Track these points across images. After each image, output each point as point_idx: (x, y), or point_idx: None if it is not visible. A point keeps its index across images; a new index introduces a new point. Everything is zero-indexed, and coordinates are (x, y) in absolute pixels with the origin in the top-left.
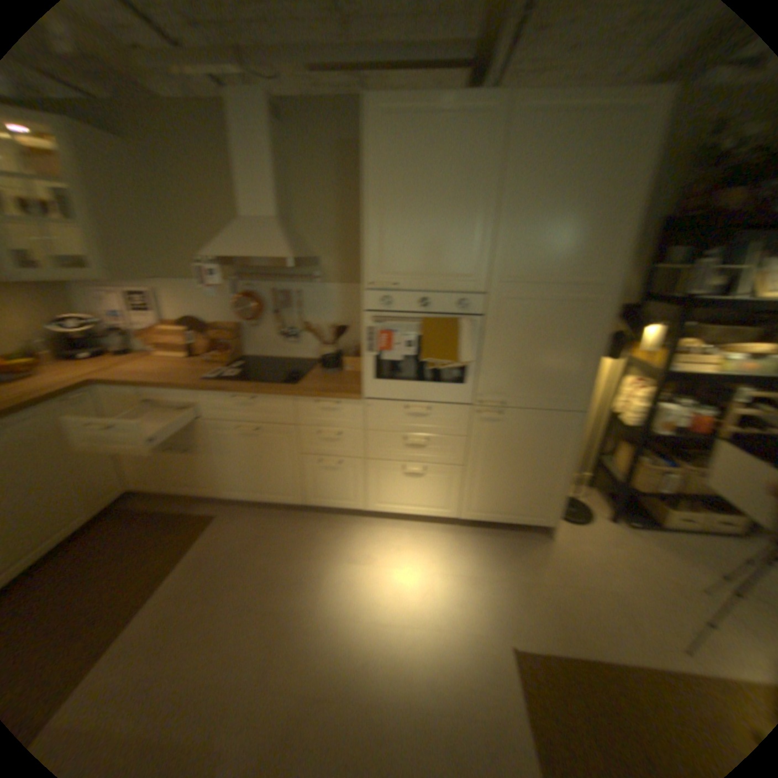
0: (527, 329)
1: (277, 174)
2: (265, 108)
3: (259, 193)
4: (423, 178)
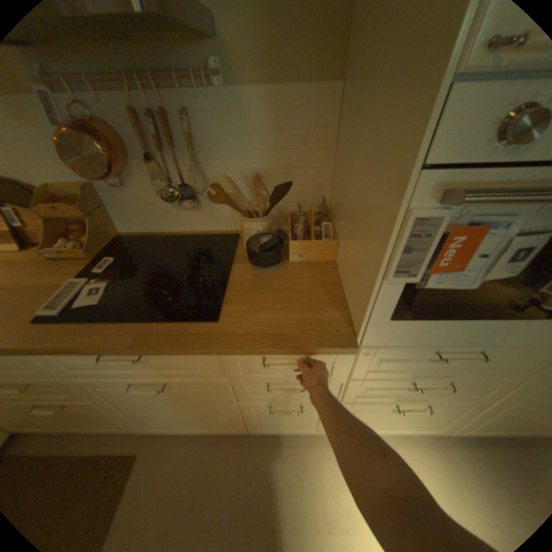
0: None
1: None
2: None
3: None
4: None
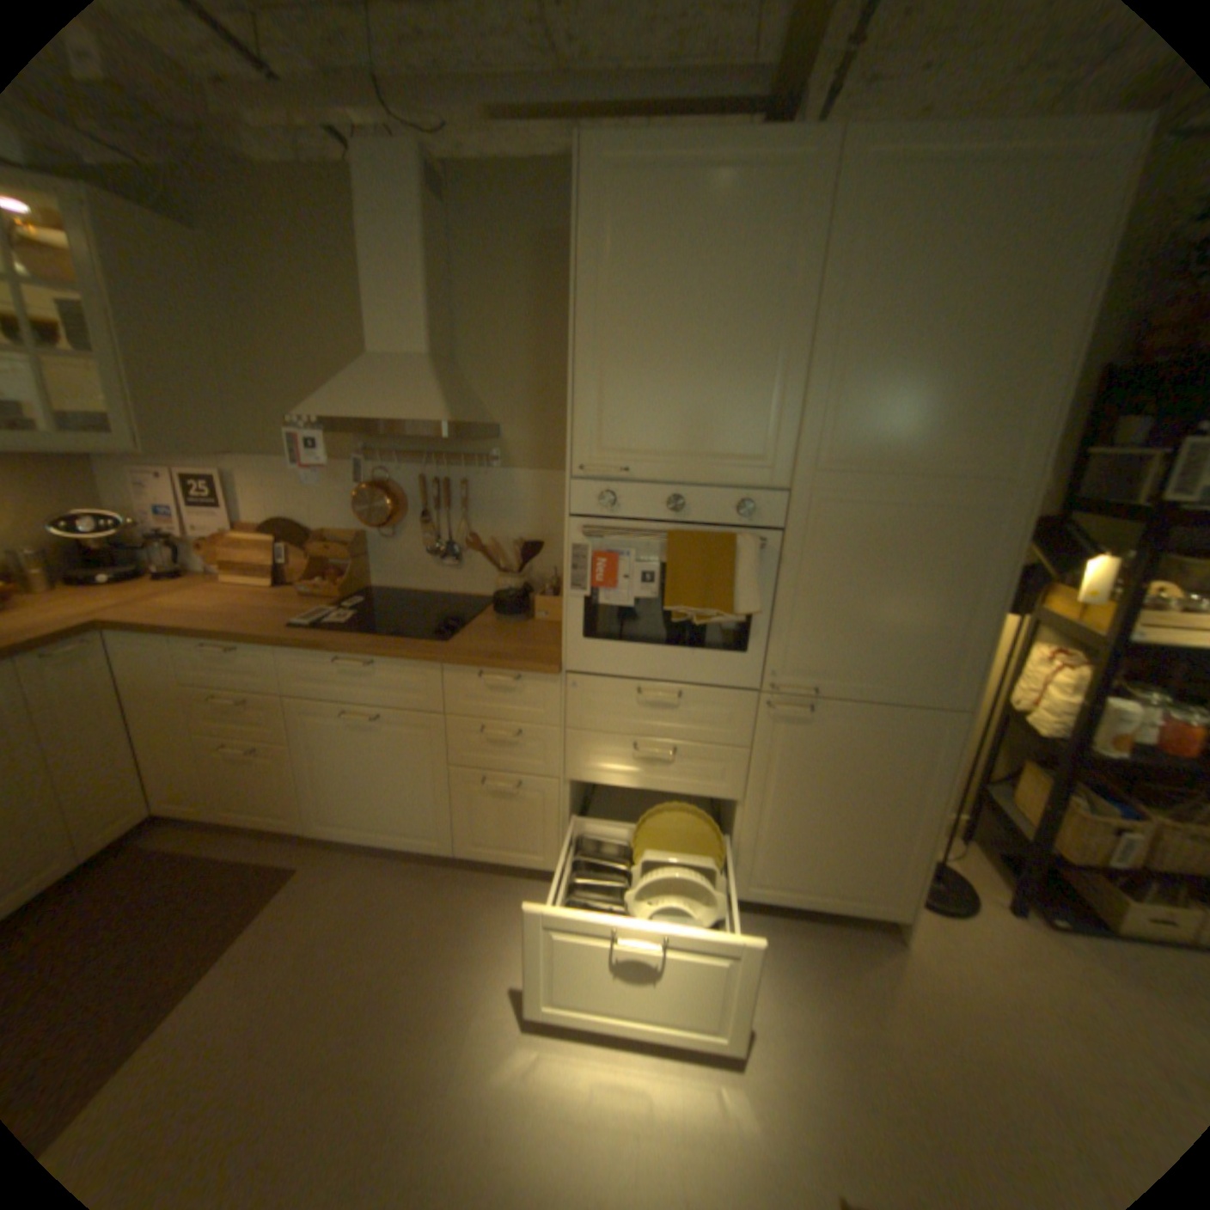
0: (862, 558)
1: (427, 284)
2: (412, 175)
3: (396, 315)
4: (676, 283)
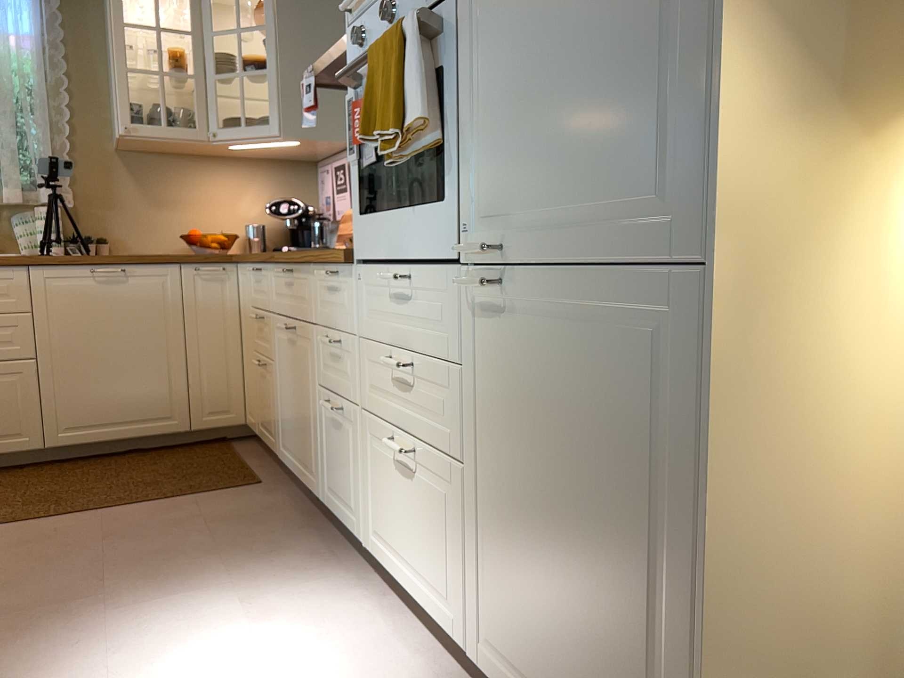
0: None
1: None
2: None
3: None
4: None
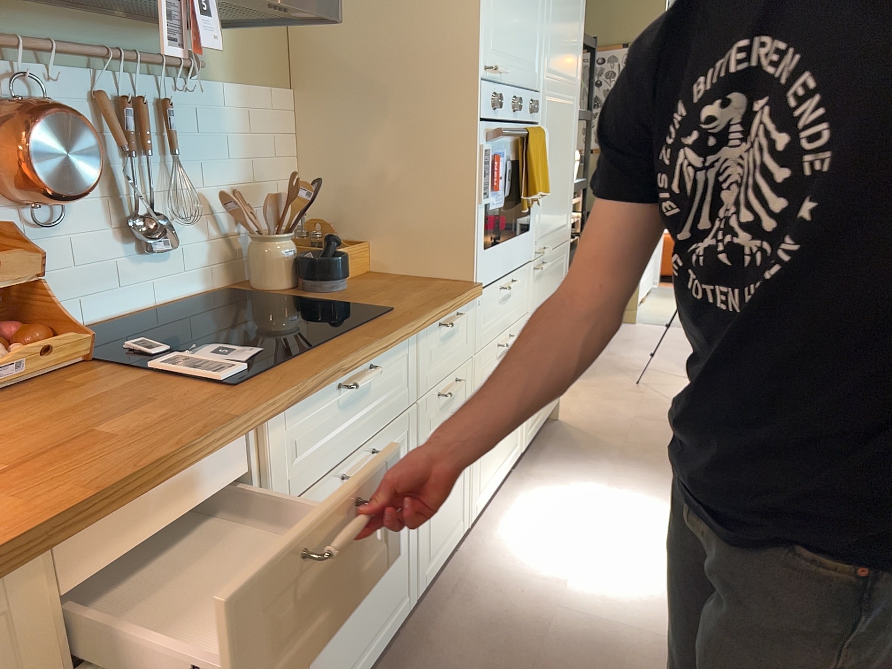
0: (554, 142)
1: None
2: None
3: None
4: None
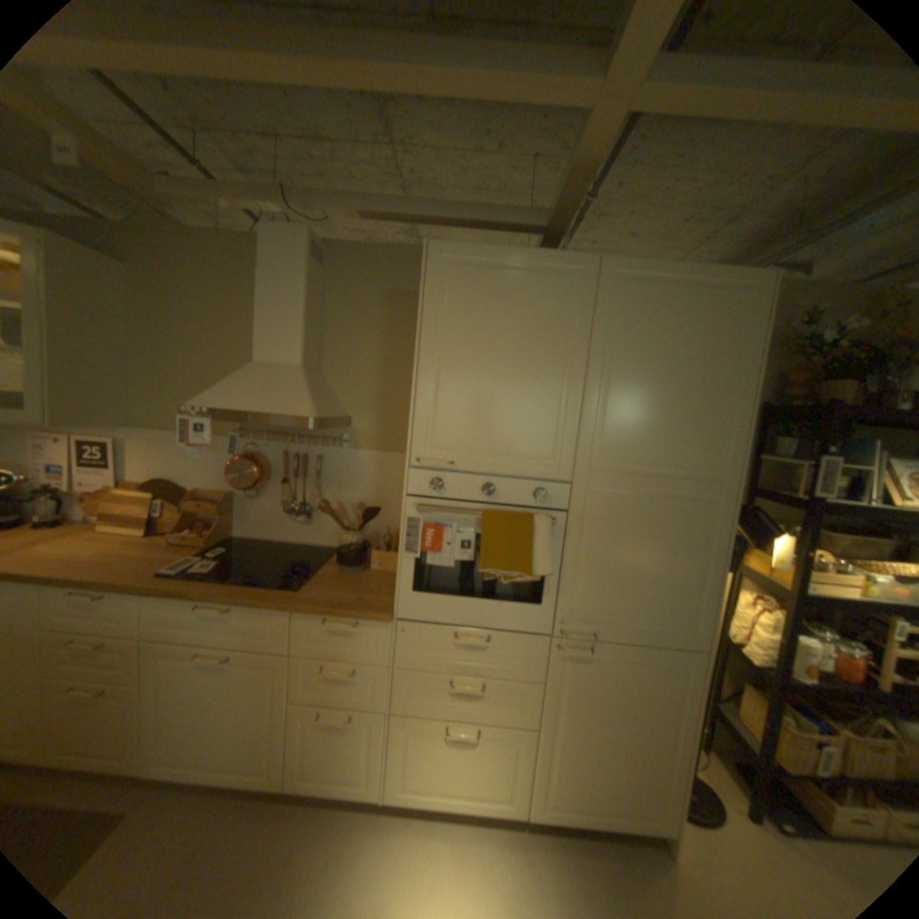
0: (624, 534)
1: (306, 319)
2: (302, 249)
3: (280, 338)
4: (491, 339)
